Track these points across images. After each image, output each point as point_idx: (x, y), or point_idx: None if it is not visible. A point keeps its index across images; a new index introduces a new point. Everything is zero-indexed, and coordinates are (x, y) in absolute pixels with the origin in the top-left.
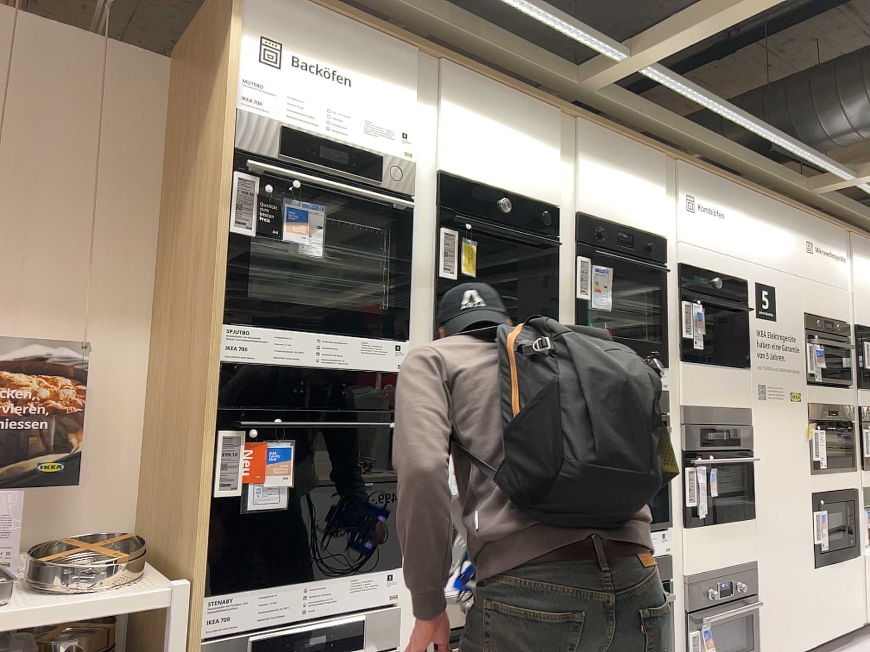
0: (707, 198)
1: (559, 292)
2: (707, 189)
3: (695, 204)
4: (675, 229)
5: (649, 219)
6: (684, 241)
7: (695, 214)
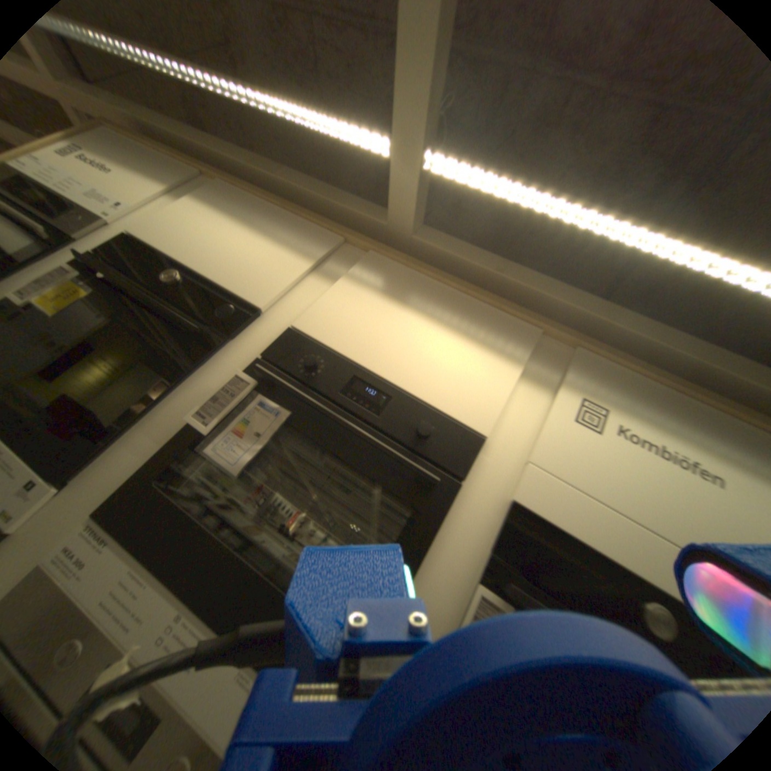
0: (664, 427)
1: (172, 404)
2: (667, 412)
3: (615, 421)
4: (533, 439)
5: (453, 393)
6: (553, 468)
7: (611, 437)
